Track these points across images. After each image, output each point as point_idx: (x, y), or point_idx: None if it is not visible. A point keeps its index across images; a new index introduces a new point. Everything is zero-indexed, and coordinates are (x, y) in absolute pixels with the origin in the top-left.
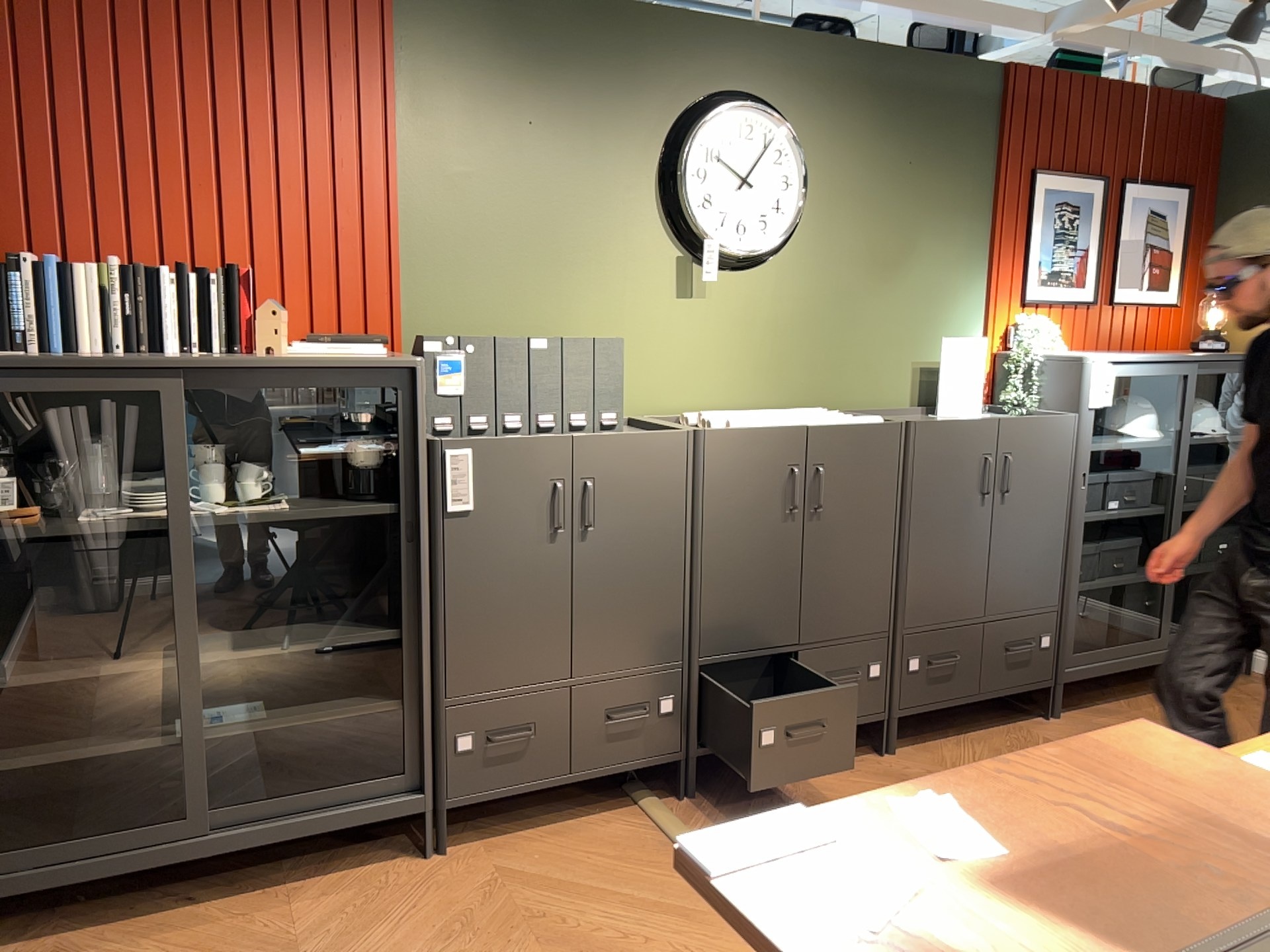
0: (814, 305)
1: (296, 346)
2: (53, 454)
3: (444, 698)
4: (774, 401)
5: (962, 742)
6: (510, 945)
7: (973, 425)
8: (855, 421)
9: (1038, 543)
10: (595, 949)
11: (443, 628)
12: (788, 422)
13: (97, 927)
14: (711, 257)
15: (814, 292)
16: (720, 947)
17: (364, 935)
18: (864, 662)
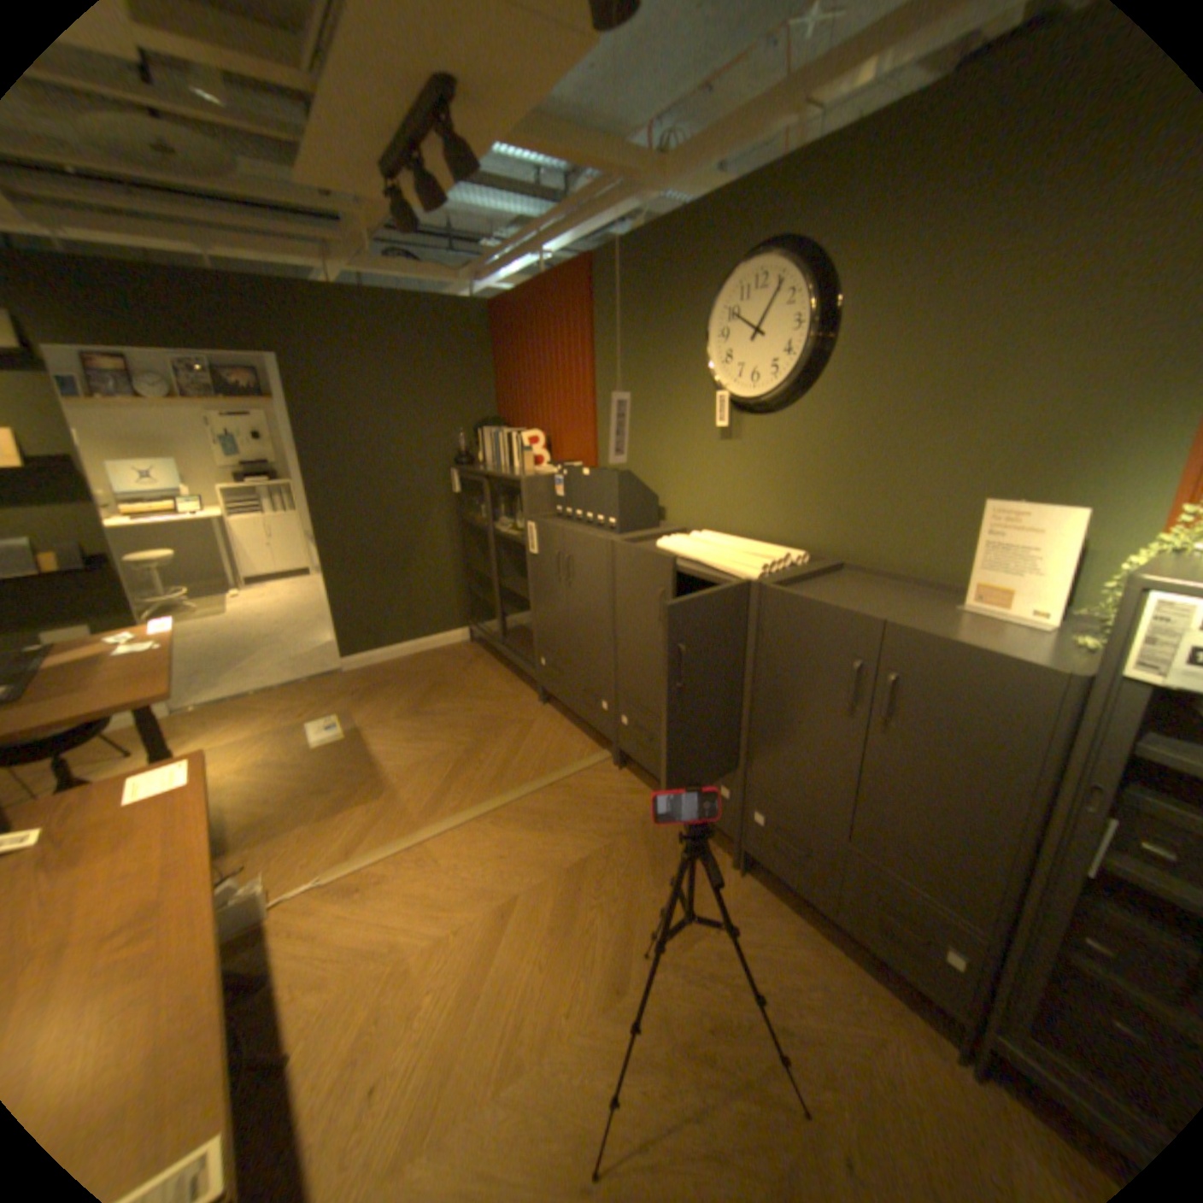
0: (840, 447)
1: (543, 467)
2: (507, 501)
3: (538, 638)
4: (793, 538)
5: (810, 940)
6: (479, 734)
7: (840, 613)
8: (733, 568)
9: (953, 822)
10: (476, 756)
11: (536, 606)
12: (688, 554)
13: (493, 658)
14: (721, 406)
15: (842, 432)
16: (474, 794)
17: (487, 702)
18: (717, 777)
